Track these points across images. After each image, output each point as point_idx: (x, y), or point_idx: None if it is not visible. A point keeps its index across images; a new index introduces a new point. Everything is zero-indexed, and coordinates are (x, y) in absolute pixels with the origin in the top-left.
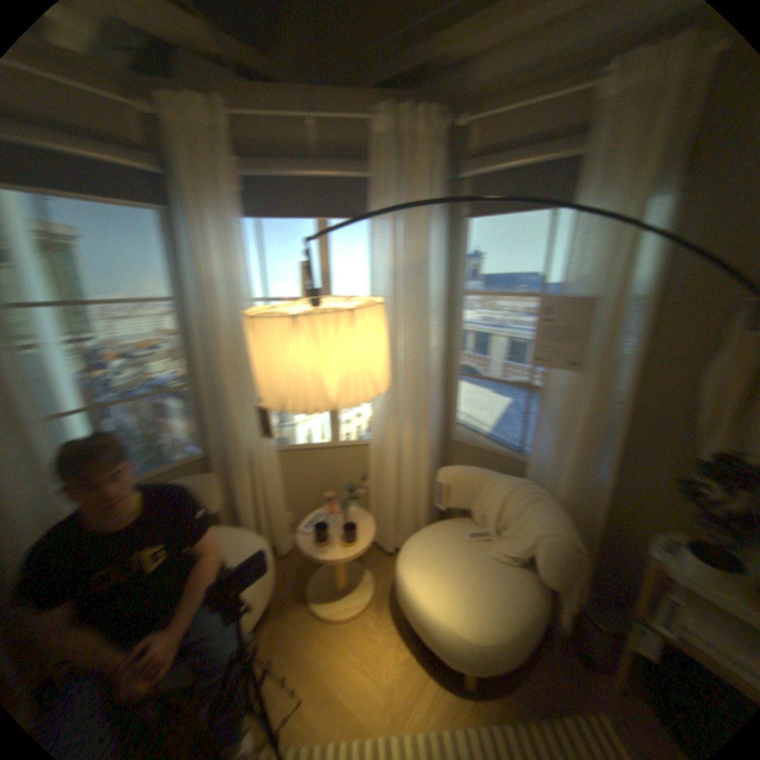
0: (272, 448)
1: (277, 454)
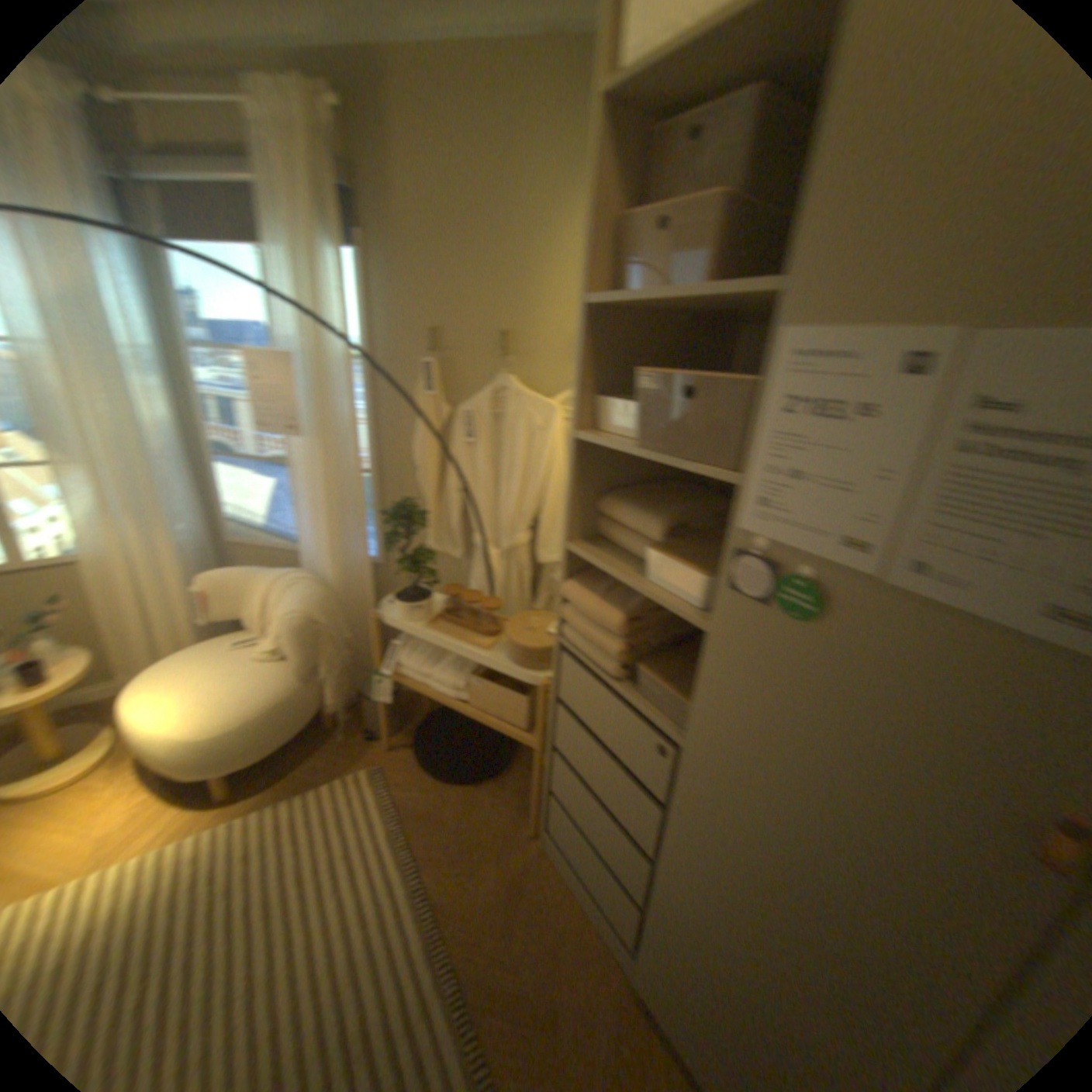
0: None
1: None
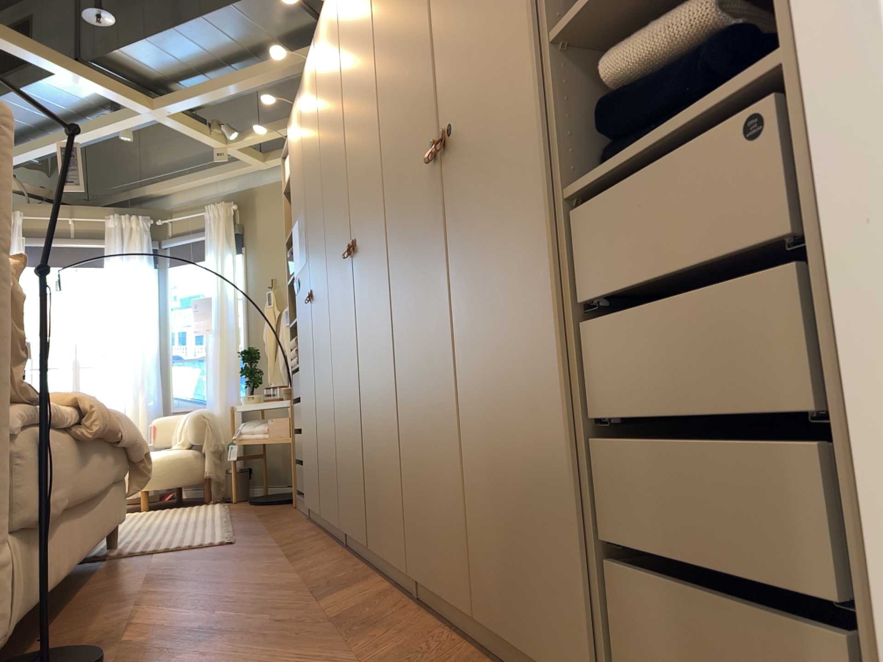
0: None
1: None
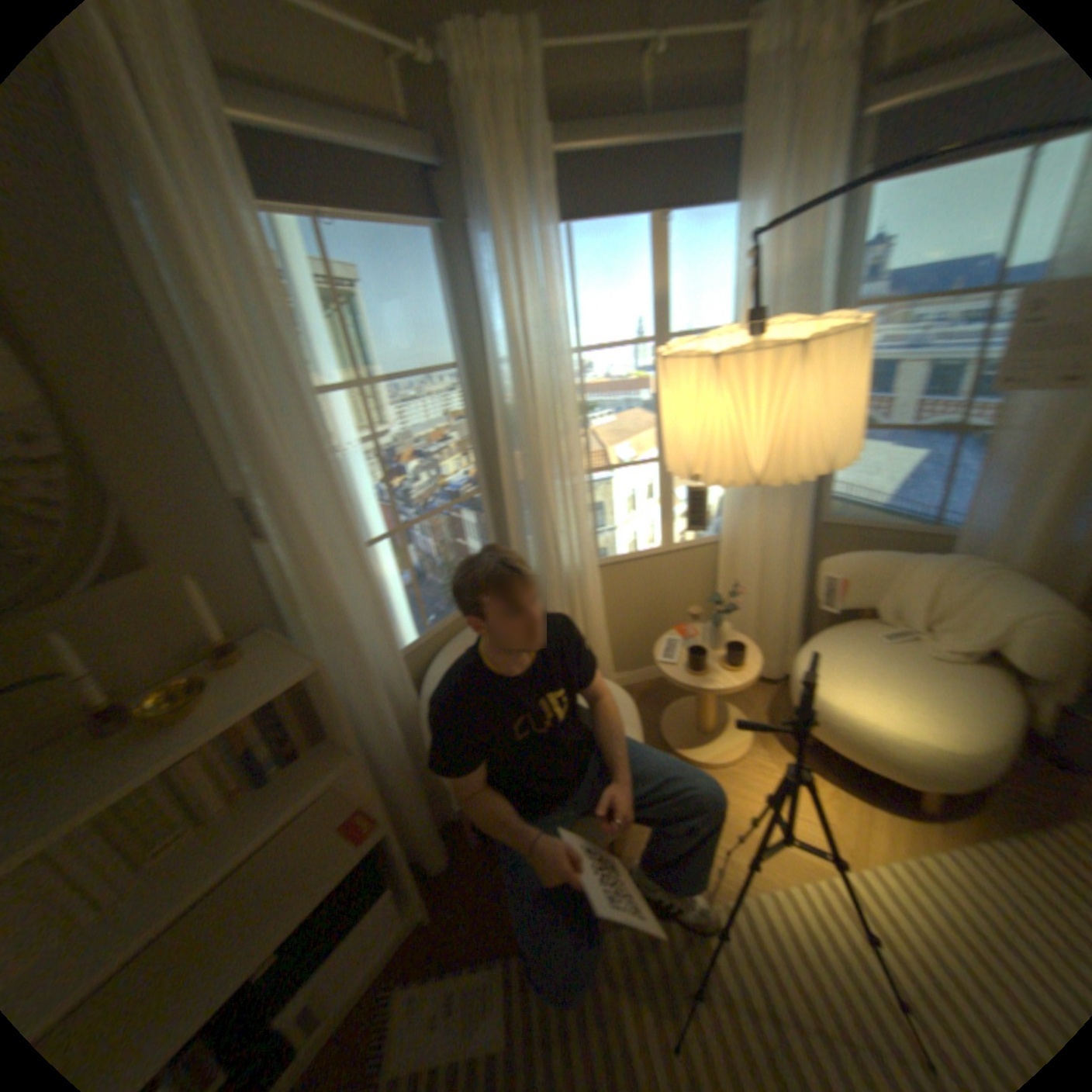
0: (593, 564)
1: (599, 572)
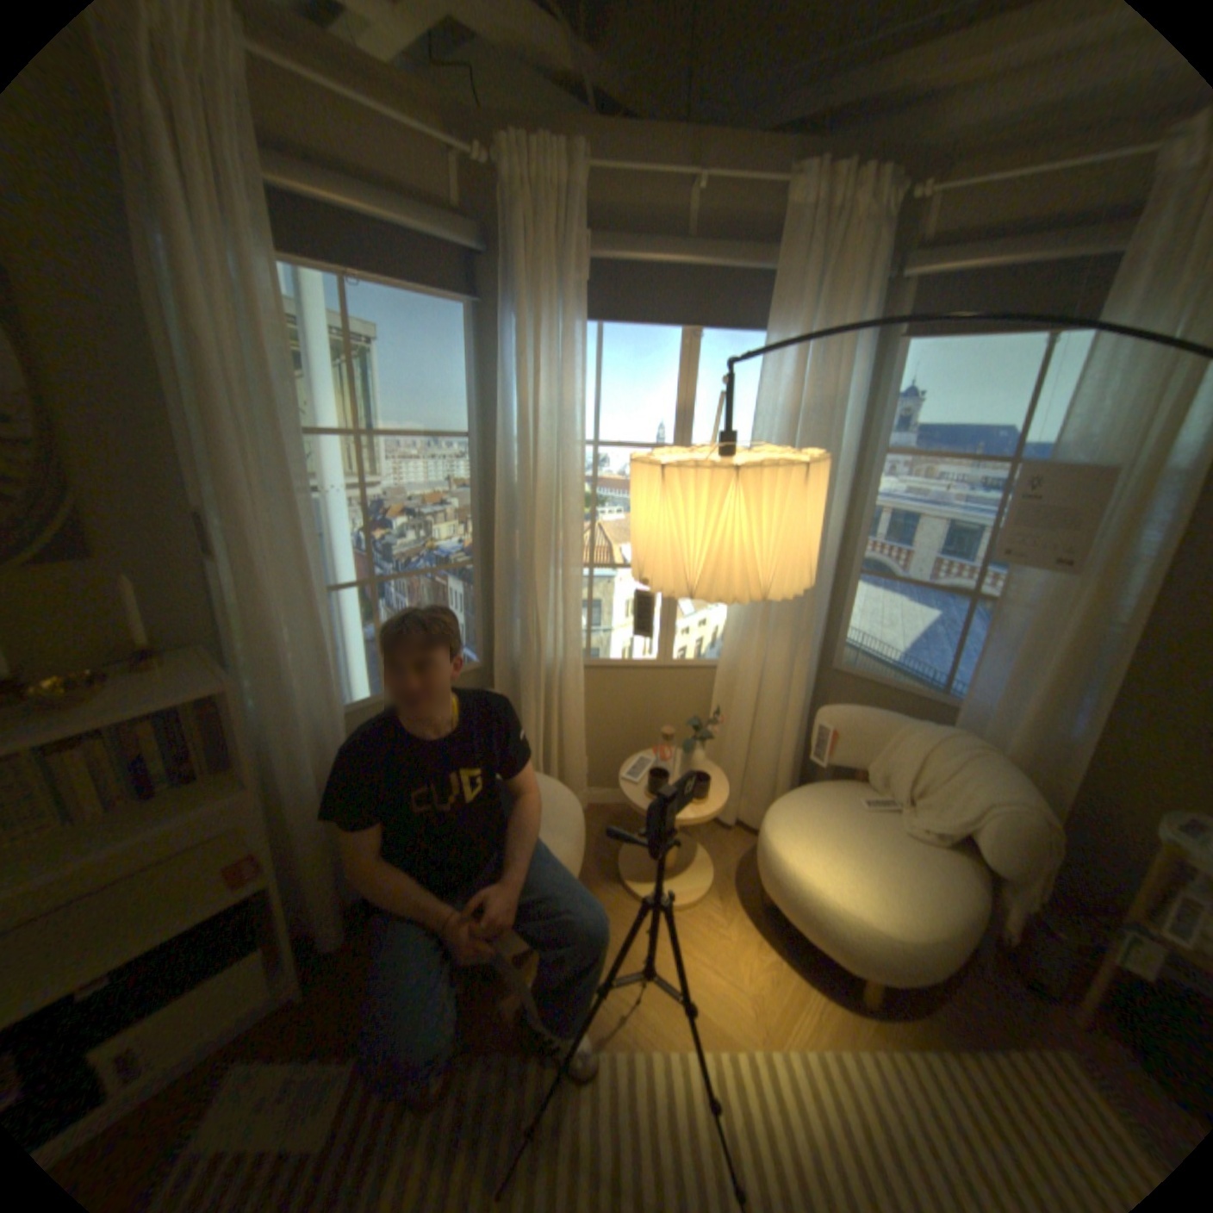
0: (575, 662)
1: (581, 672)
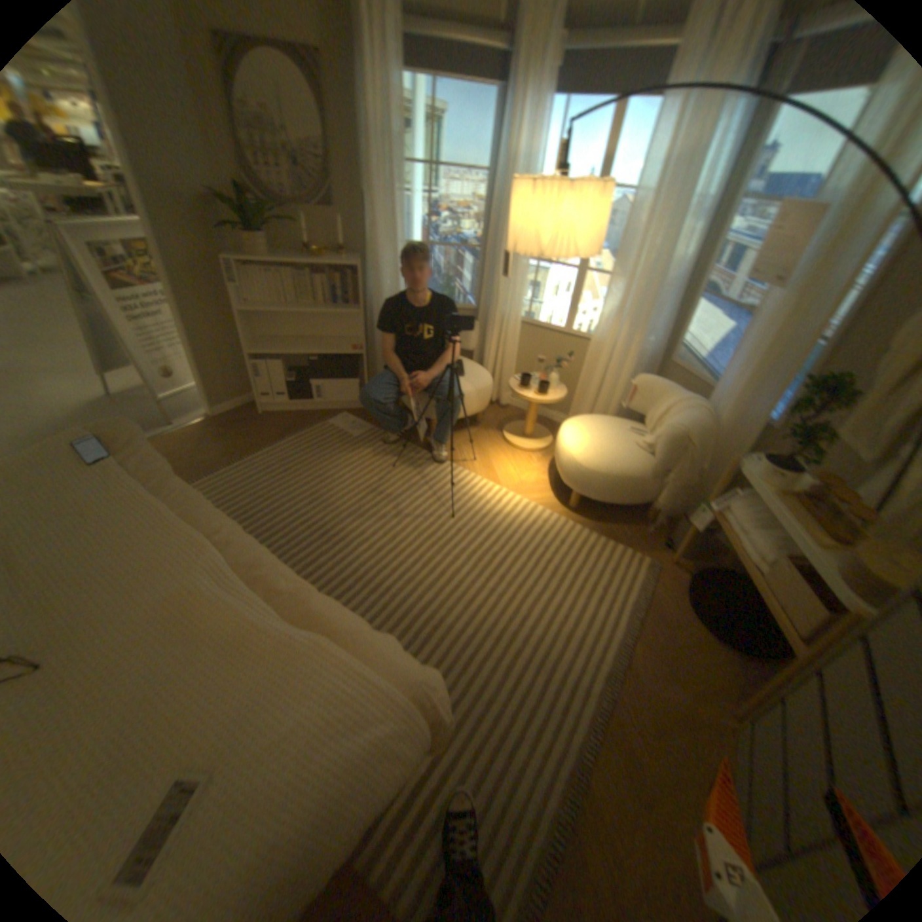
0: (514, 315)
1: (517, 322)
